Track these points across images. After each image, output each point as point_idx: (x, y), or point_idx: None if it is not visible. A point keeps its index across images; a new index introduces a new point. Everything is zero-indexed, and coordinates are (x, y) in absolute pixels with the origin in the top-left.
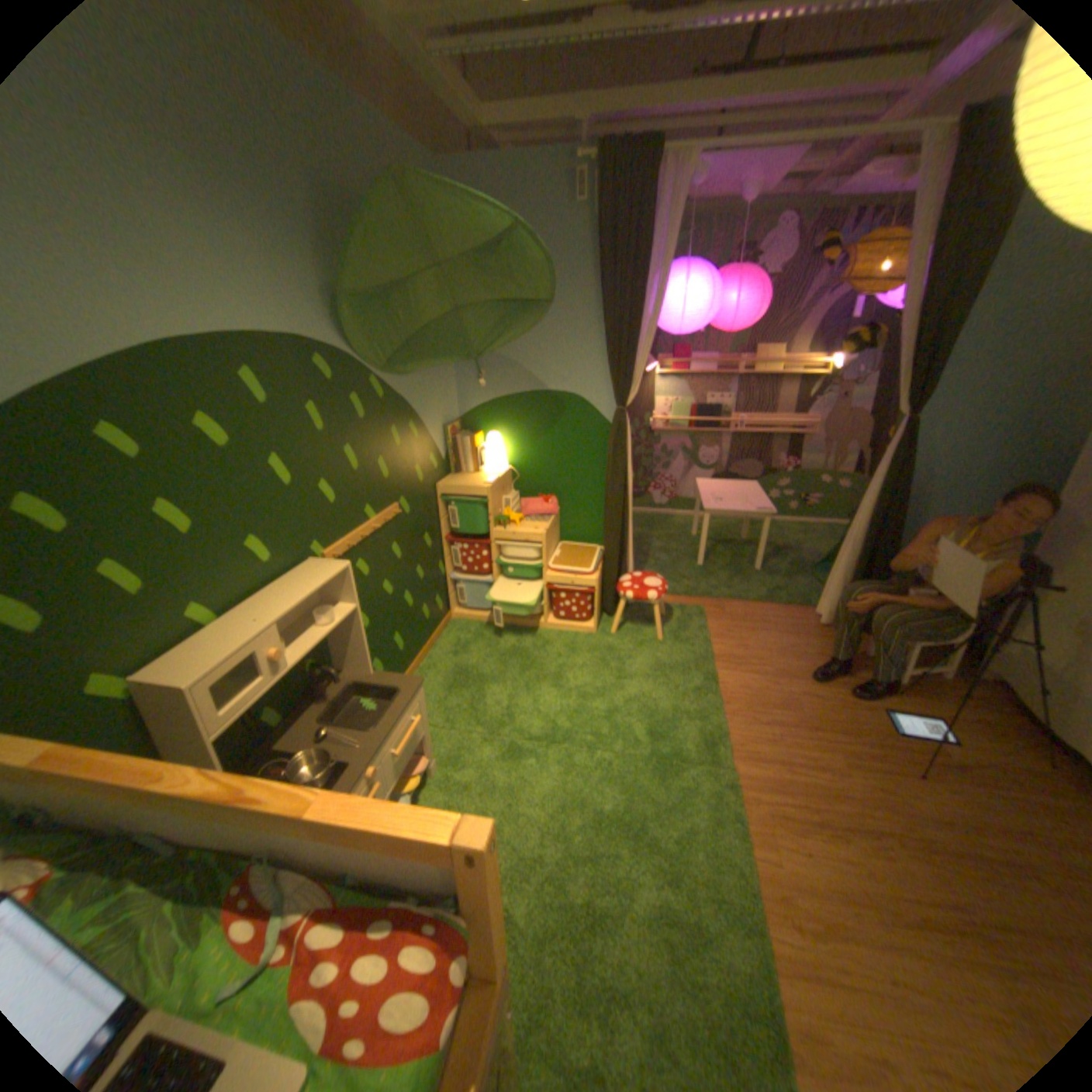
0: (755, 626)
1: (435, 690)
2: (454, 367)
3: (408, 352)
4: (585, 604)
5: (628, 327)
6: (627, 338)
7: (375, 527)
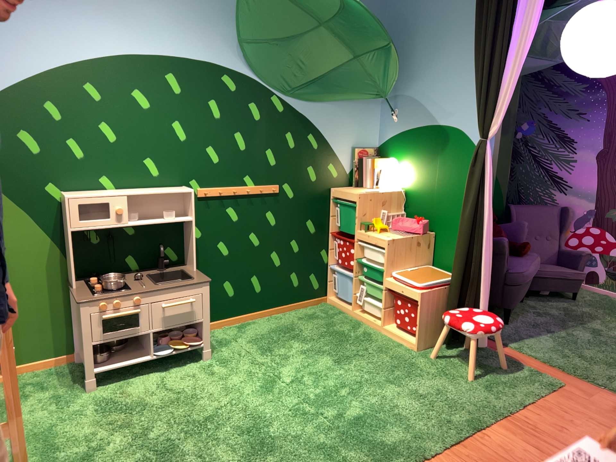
0: (612, 423)
1: (264, 329)
2: (380, 105)
3: (316, 85)
4: (412, 317)
5: (491, 63)
6: (489, 72)
7: (250, 191)
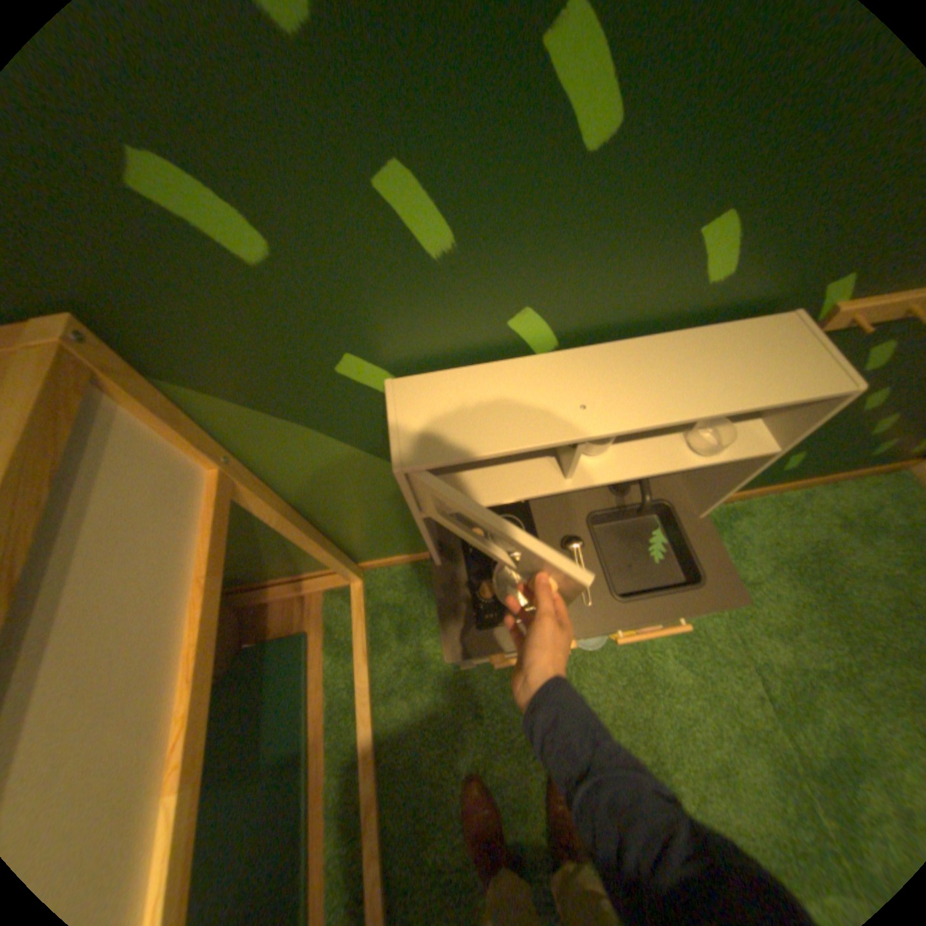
0: None
1: (768, 545)
2: None
3: None
4: None
5: None
6: None
7: None
